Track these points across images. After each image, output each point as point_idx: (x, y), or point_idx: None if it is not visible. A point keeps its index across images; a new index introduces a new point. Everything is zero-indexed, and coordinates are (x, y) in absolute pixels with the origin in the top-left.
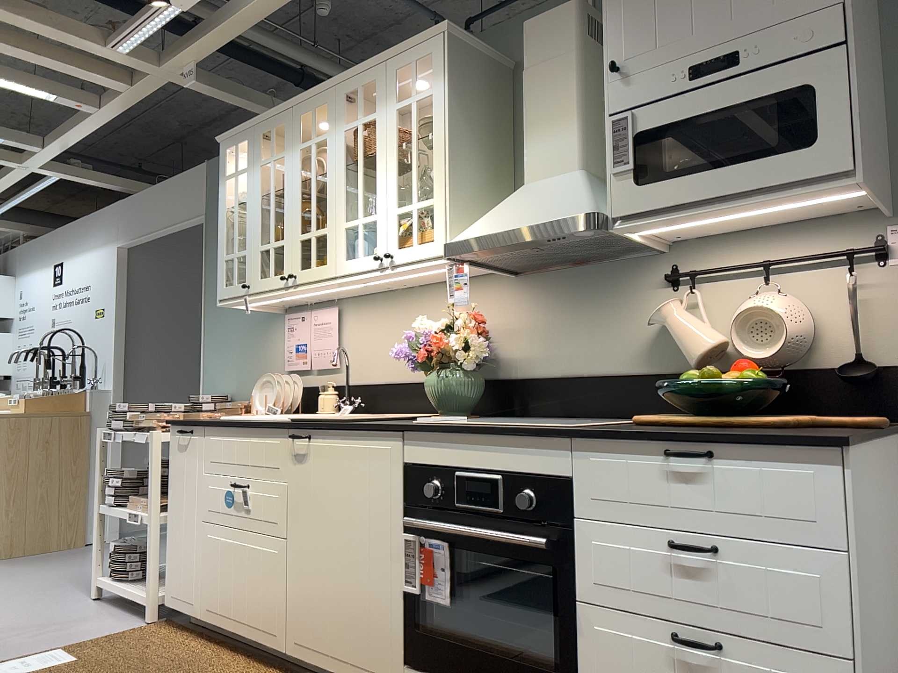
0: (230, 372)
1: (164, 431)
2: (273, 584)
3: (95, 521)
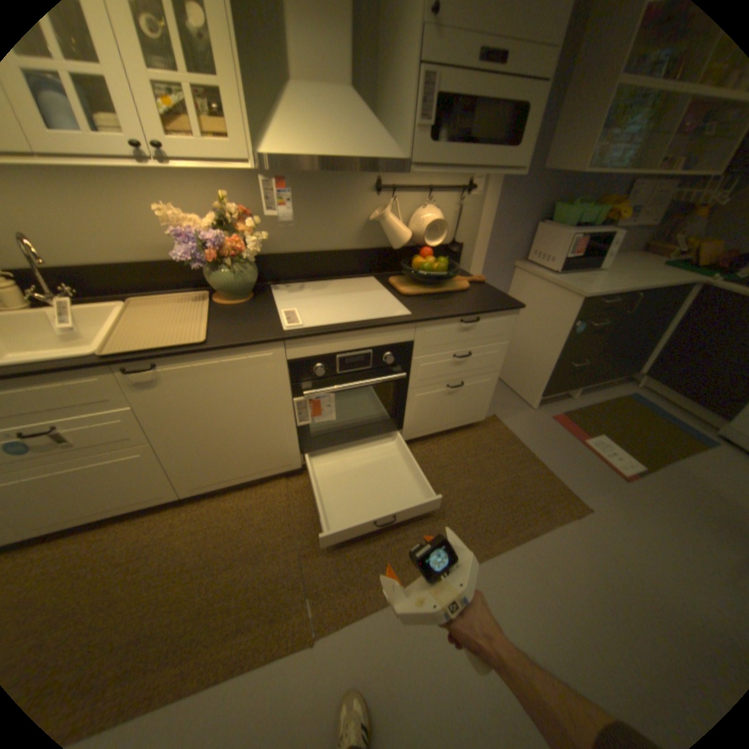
0: None
1: None
2: (145, 475)
3: None
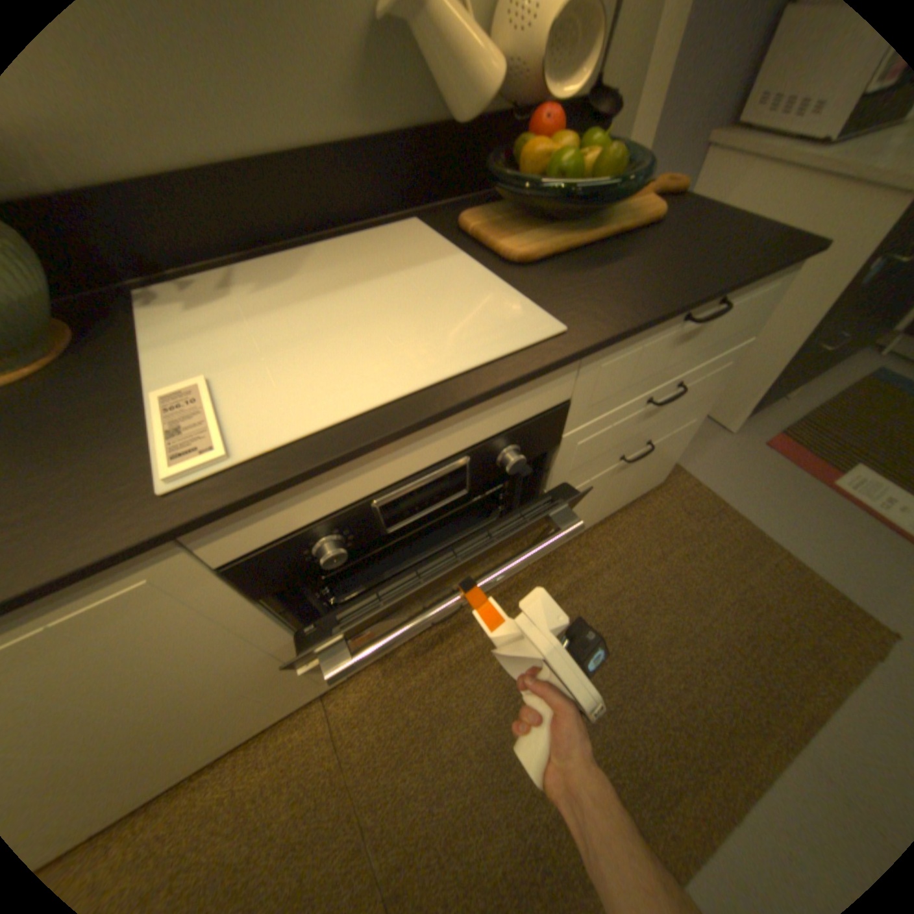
0: None
1: None
2: None
3: None
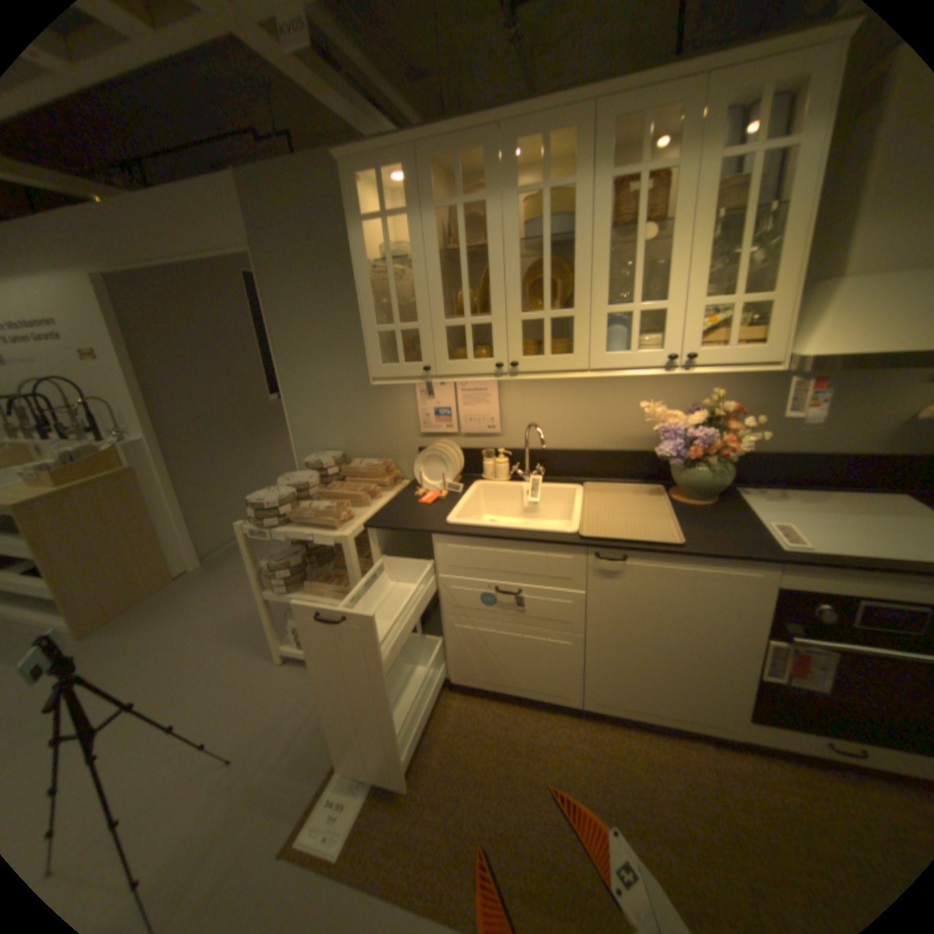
0: (333, 429)
1: (338, 524)
2: (567, 667)
3: (258, 608)
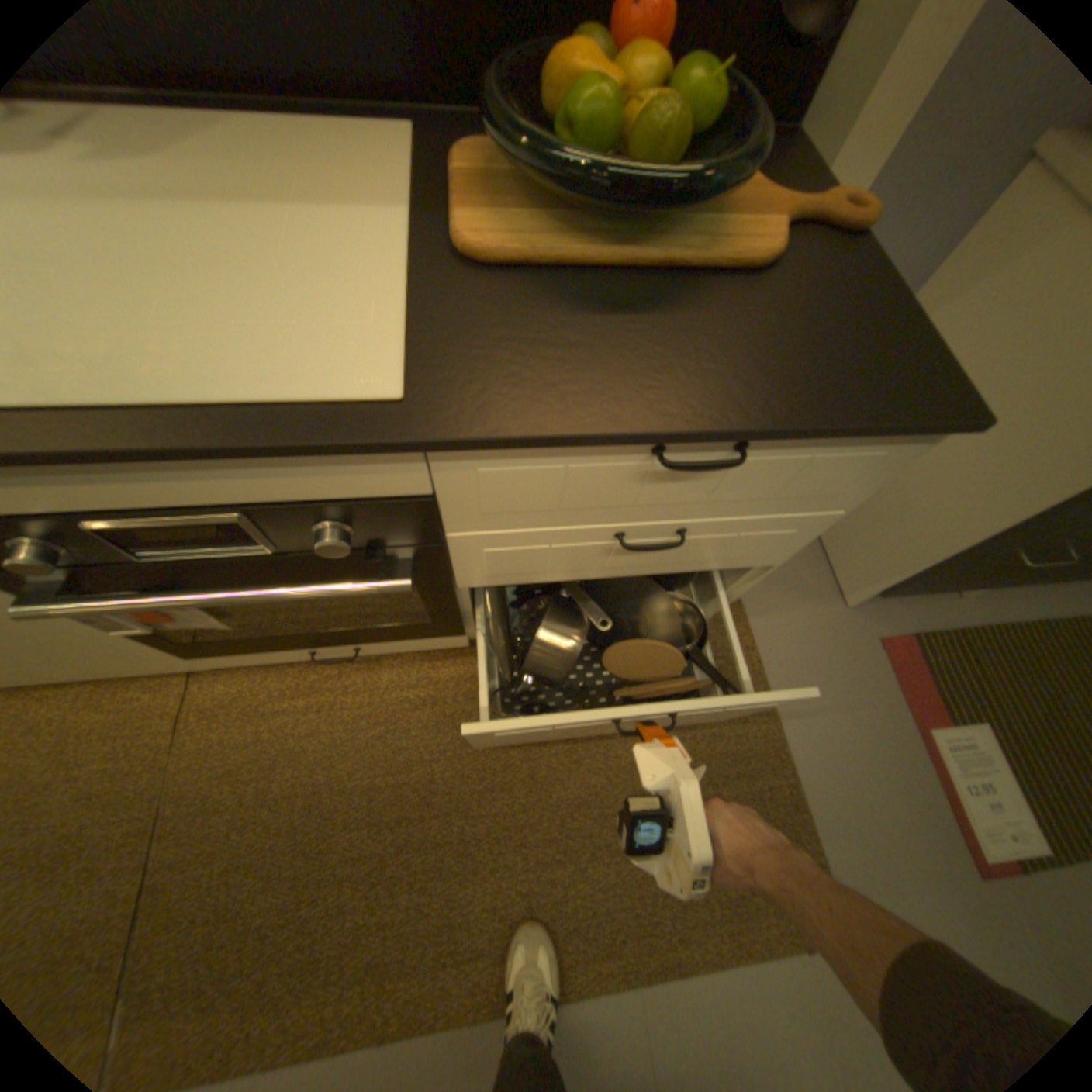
0: None
1: None
2: None
3: None
